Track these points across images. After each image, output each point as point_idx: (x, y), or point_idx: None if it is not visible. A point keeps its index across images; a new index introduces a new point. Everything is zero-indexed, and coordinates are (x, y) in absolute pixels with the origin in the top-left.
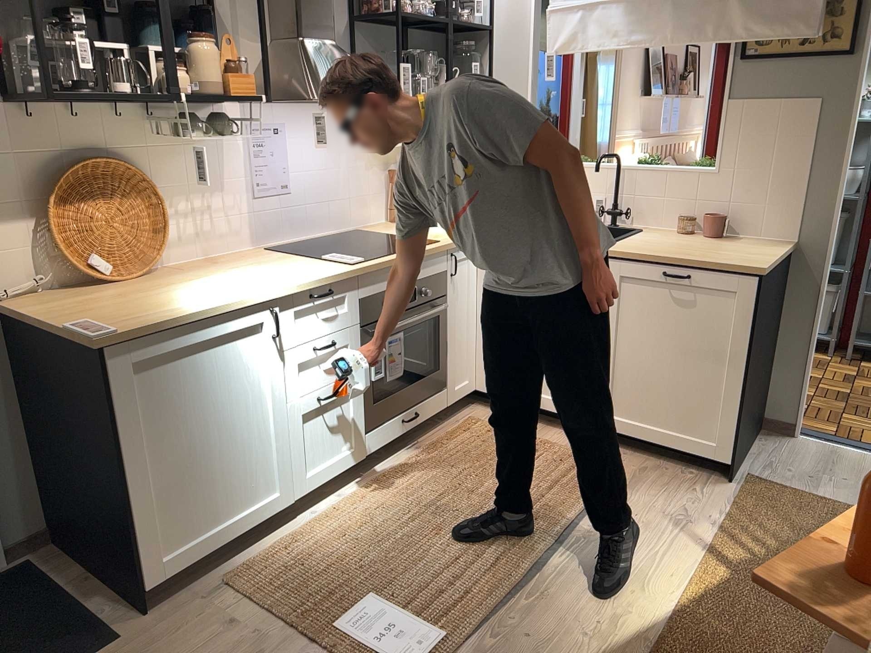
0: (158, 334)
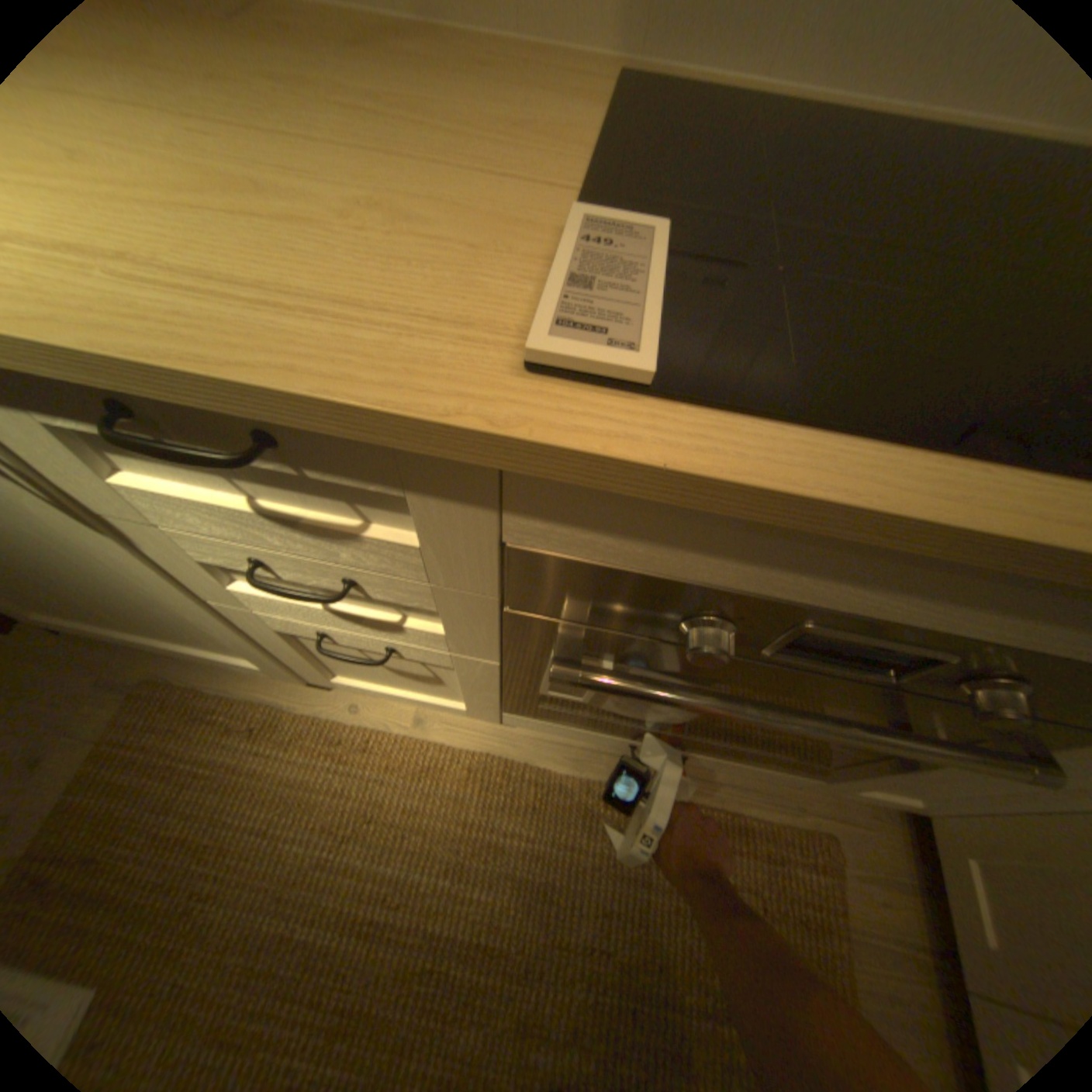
0: None
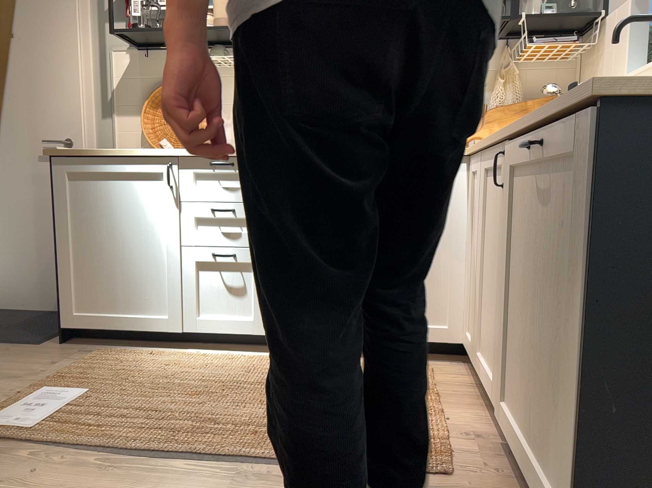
0: (82, 157)
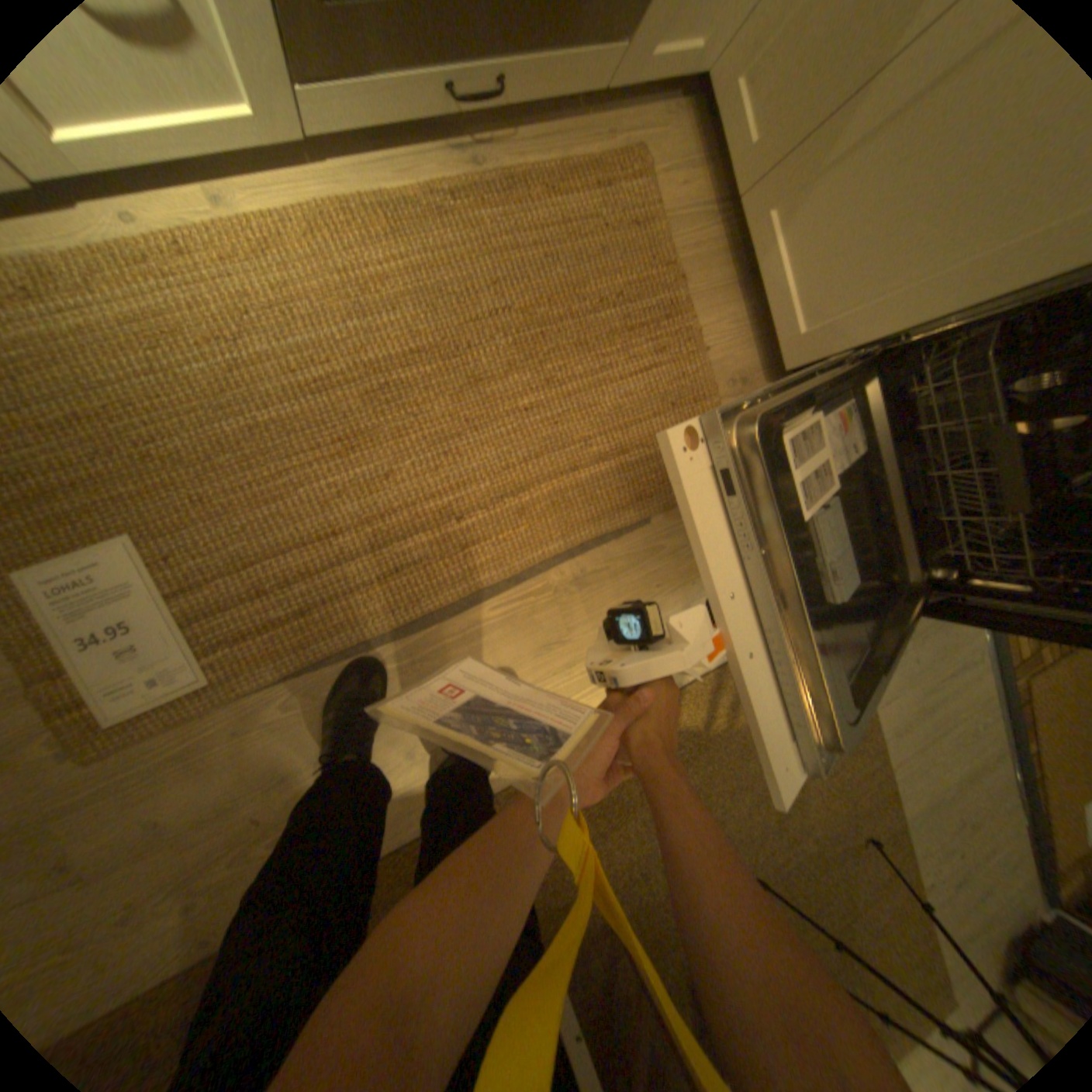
0: None
